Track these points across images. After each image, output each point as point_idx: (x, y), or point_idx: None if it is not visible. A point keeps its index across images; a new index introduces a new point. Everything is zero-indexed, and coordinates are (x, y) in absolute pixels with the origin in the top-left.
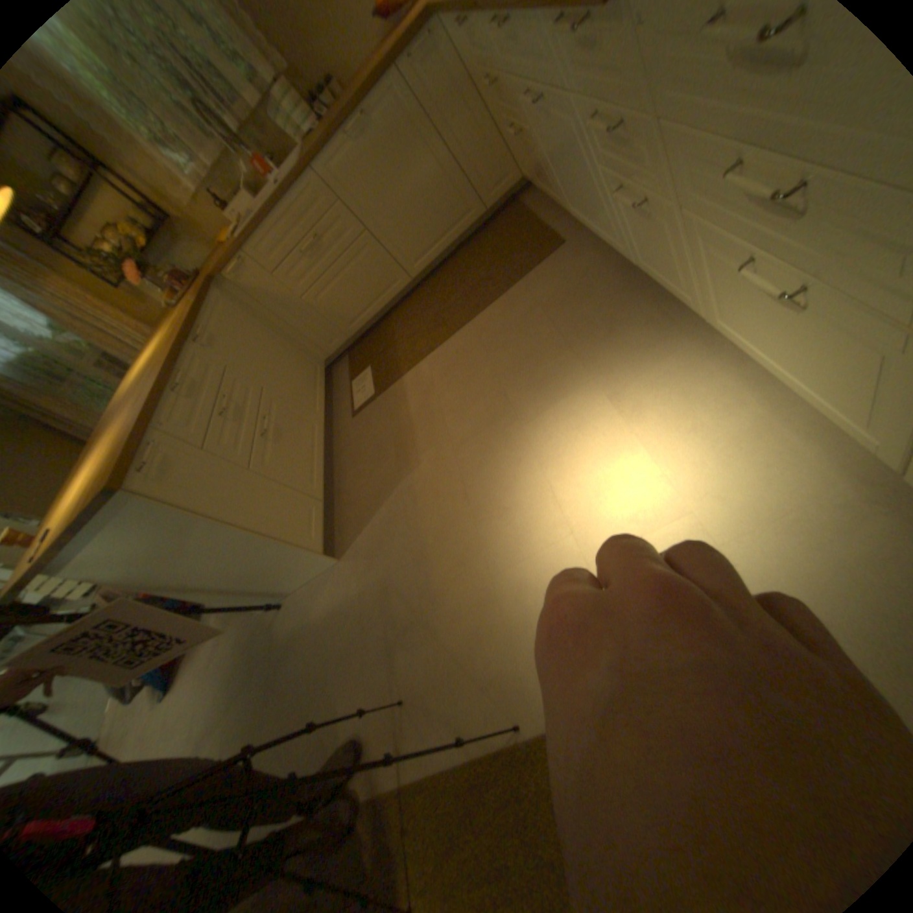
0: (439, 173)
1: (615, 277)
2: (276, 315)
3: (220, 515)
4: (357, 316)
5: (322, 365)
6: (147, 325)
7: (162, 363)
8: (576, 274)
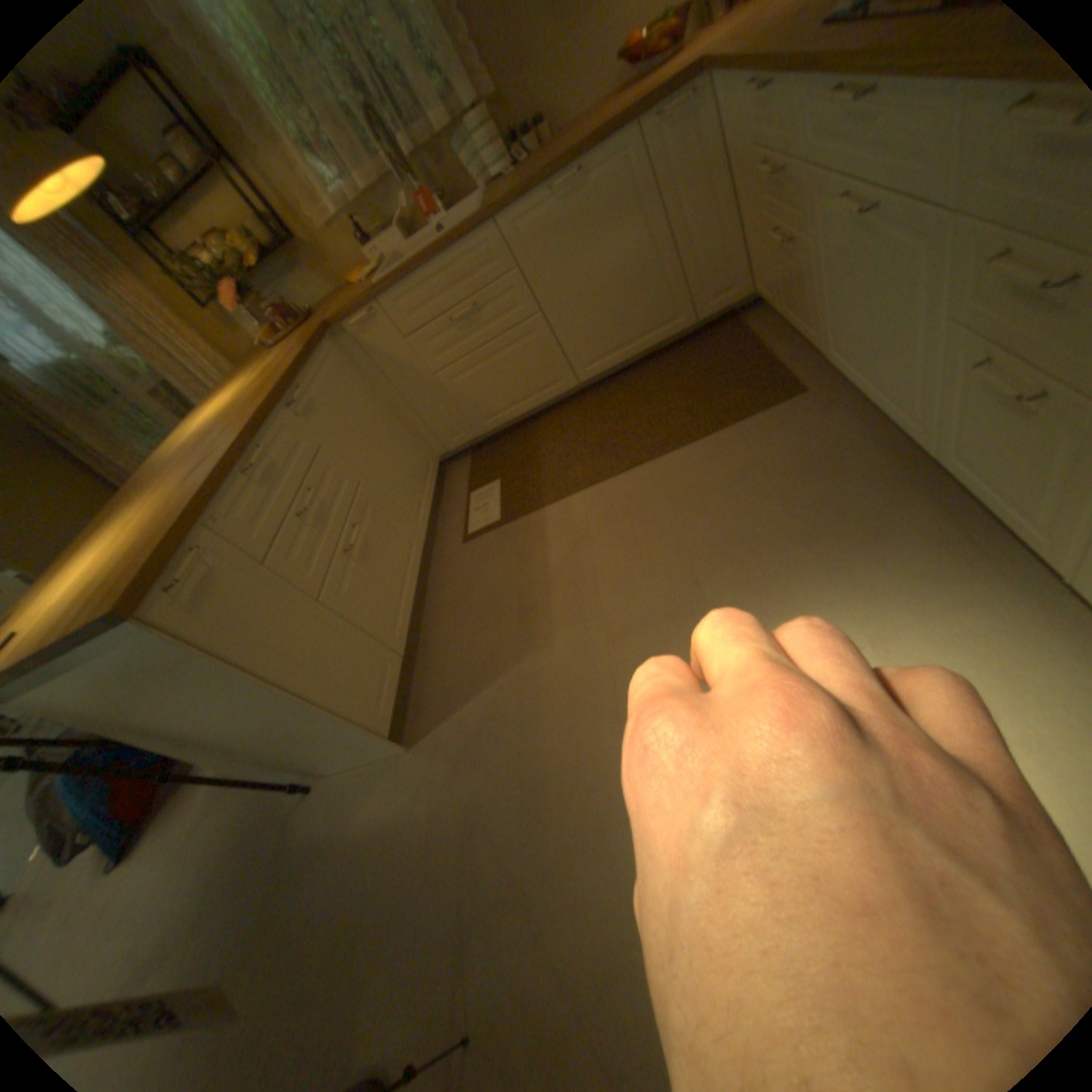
0: (653, 264)
1: (885, 460)
2: (395, 388)
3: (264, 670)
4: (497, 412)
5: (436, 461)
6: (227, 360)
7: (238, 429)
8: (821, 440)
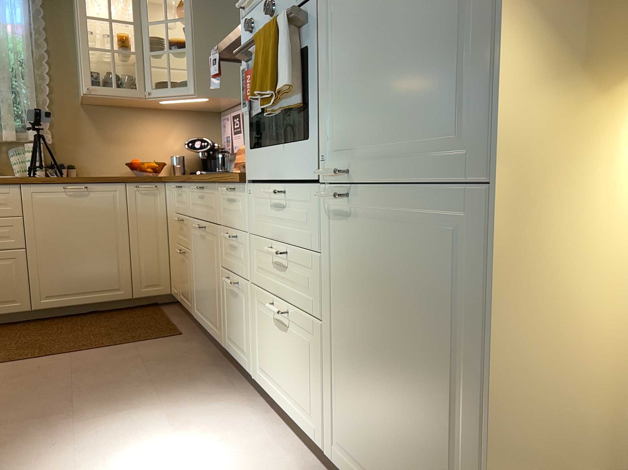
0: (112, 253)
1: (206, 360)
2: None
3: None
4: None
5: None
6: None
7: None
8: (179, 352)
